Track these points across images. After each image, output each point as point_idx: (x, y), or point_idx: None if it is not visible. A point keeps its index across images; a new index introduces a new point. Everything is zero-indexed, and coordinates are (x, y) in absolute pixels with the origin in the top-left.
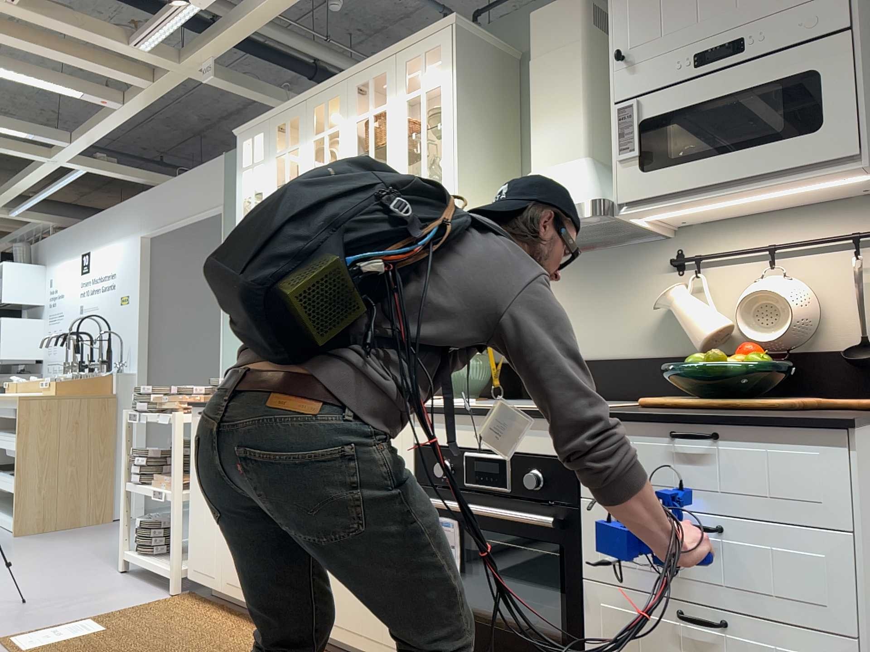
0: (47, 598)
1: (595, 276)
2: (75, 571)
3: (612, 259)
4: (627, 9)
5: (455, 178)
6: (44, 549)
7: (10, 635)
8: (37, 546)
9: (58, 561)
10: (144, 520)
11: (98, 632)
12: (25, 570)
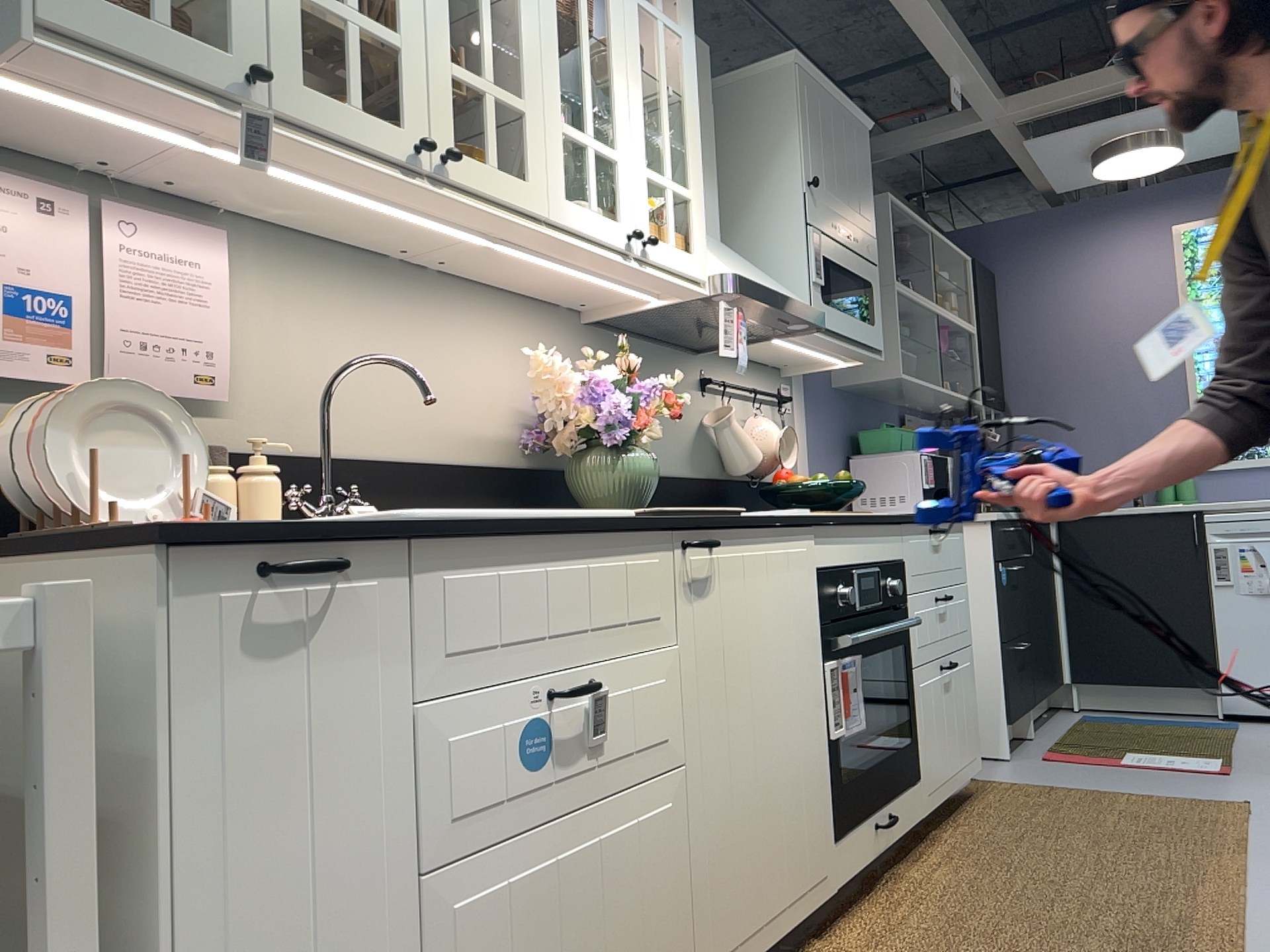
0: None
1: (653, 373)
2: None
3: (665, 359)
4: (811, 142)
5: (703, 192)
6: None
7: None
8: None
9: None
10: None
11: None
12: None
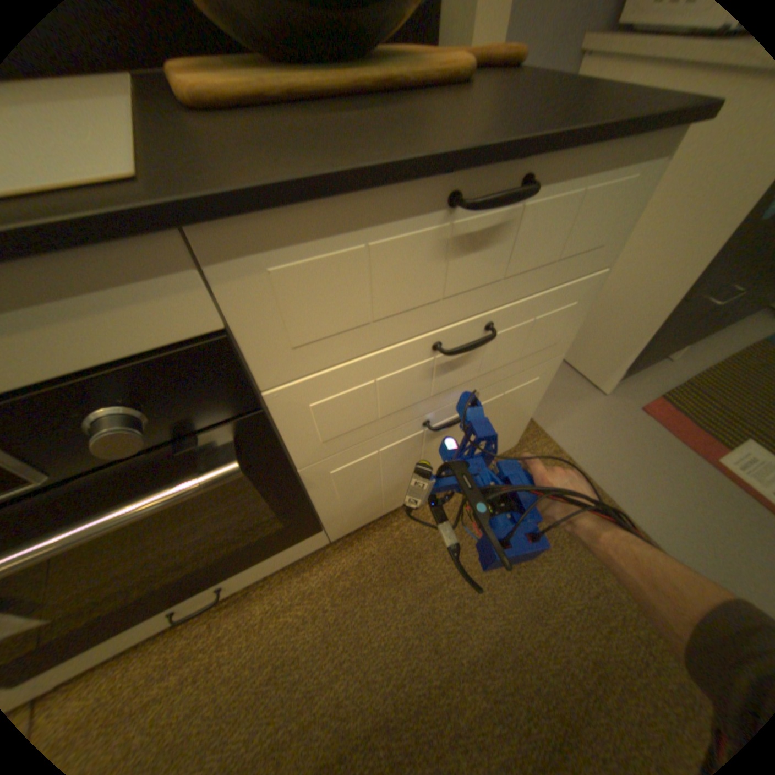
0: None
1: None
2: None
3: None
4: None
5: None
6: None
7: None
8: None
9: None
10: None
11: None
12: None
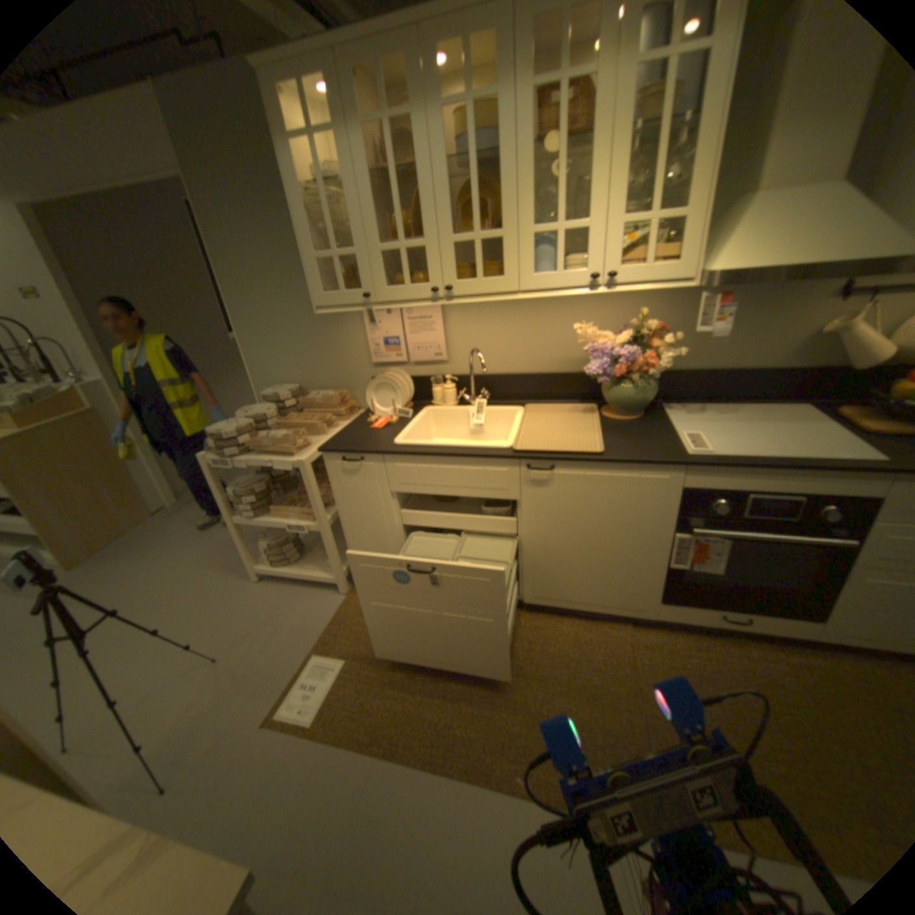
0: (231, 648)
1: (757, 297)
2: (209, 600)
3: (780, 283)
4: None
5: (711, 200)
6: (129, 582)
7: (262, 713)
8: (113, 579)
9: (171, 594)
10: (268, 544)
11: (343, 670)
12: (149, 618)
